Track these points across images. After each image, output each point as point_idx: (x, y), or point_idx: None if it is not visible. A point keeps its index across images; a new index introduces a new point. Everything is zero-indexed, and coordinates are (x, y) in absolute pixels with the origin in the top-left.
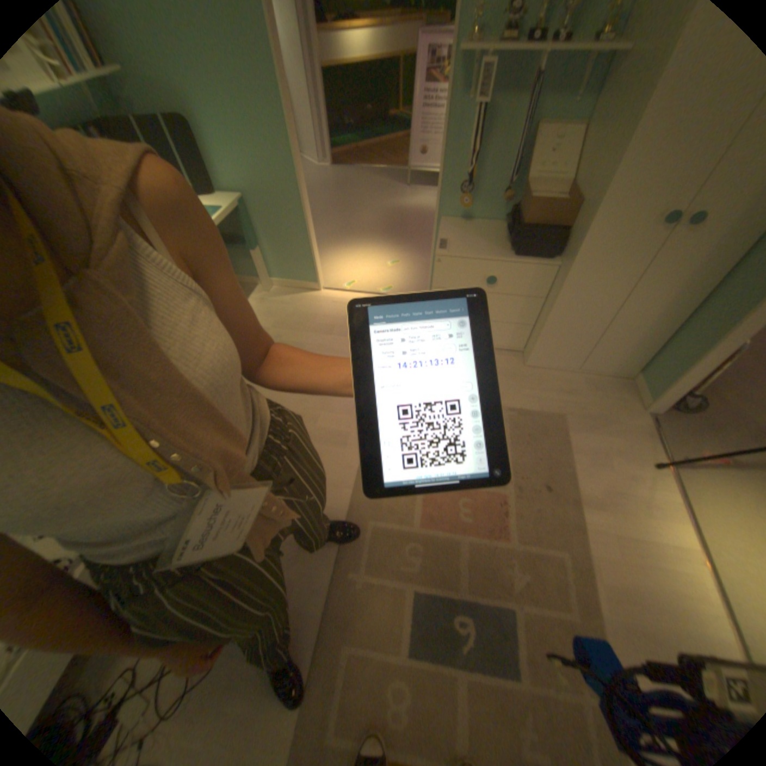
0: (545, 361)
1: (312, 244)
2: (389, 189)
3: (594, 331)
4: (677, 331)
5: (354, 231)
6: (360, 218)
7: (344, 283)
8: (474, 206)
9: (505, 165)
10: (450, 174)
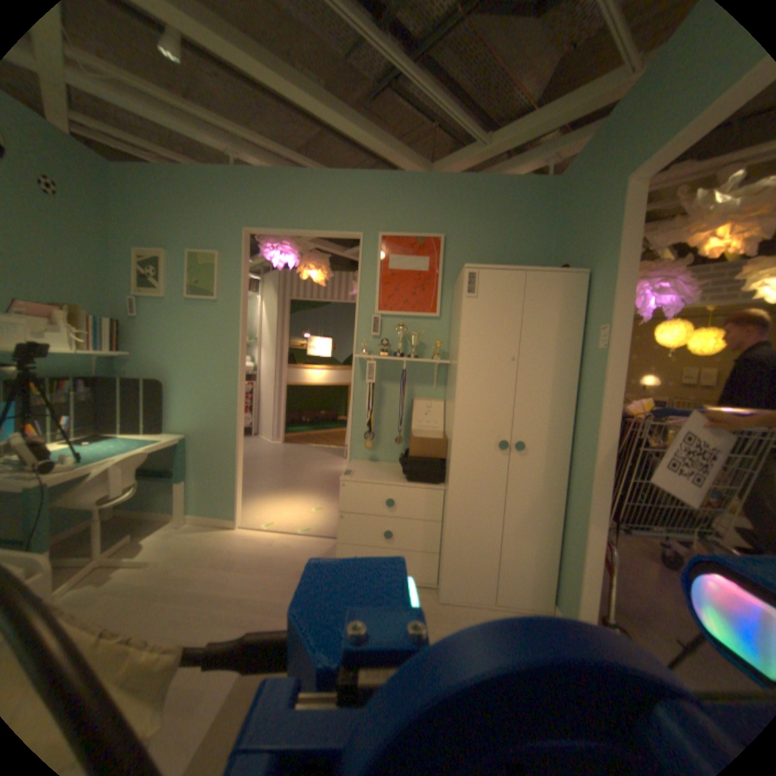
0: (458, 596)
1: (238, 482)
2: (327, 460)
3: (491, 554)
4: (562, 551)
5: (287, 486)
6: (296, 477)
7: (263, 525)
8: (378, 452)
9: (396, 424)
10: (357, 428)
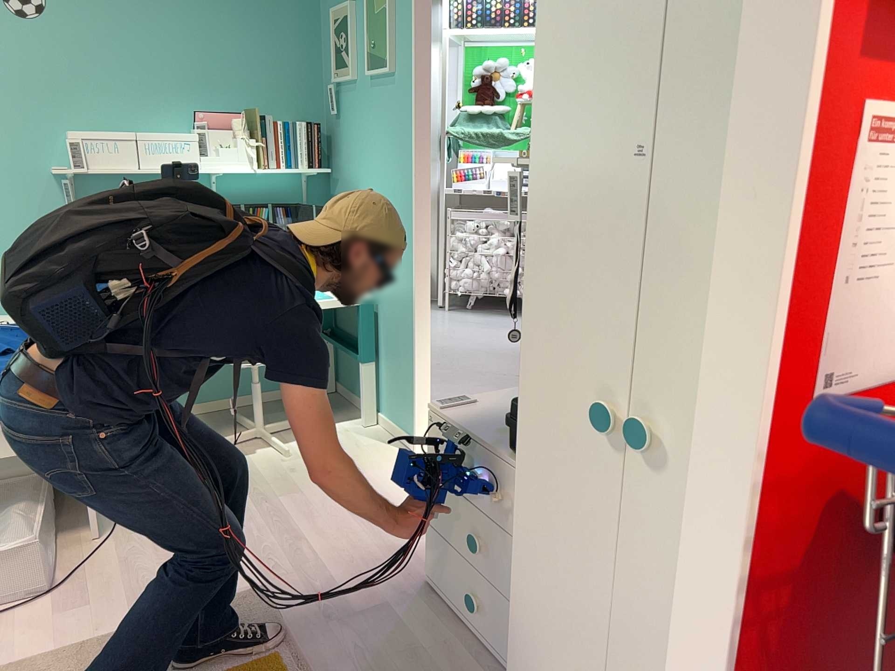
0: None
1: (417, 379)
2: None
3: None
4: None
5: None
6: None
7: None
8: None
9: None
10: None
